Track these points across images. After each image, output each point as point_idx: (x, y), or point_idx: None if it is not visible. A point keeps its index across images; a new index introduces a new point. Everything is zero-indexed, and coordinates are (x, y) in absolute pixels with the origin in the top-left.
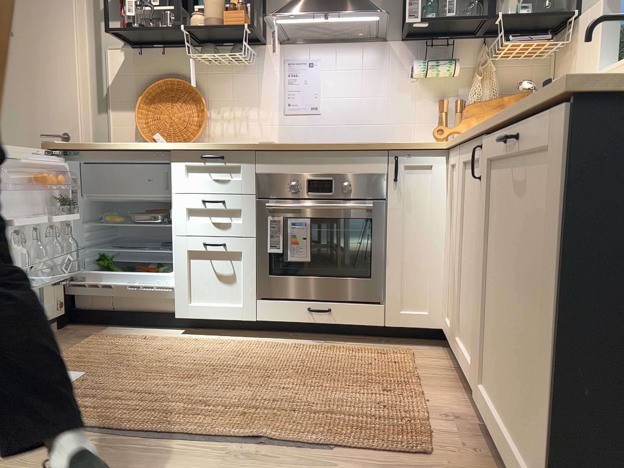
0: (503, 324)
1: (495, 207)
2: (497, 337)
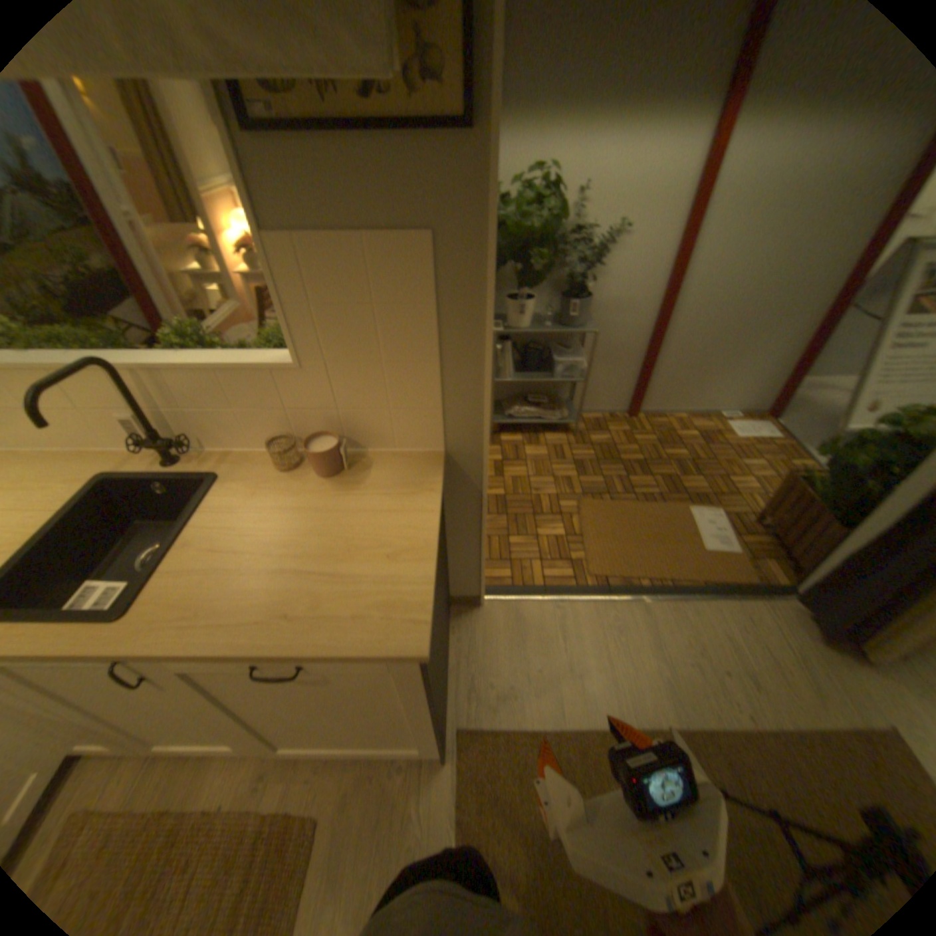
0: (293, 727)
1: (209, 689)
2: (283, 732)
